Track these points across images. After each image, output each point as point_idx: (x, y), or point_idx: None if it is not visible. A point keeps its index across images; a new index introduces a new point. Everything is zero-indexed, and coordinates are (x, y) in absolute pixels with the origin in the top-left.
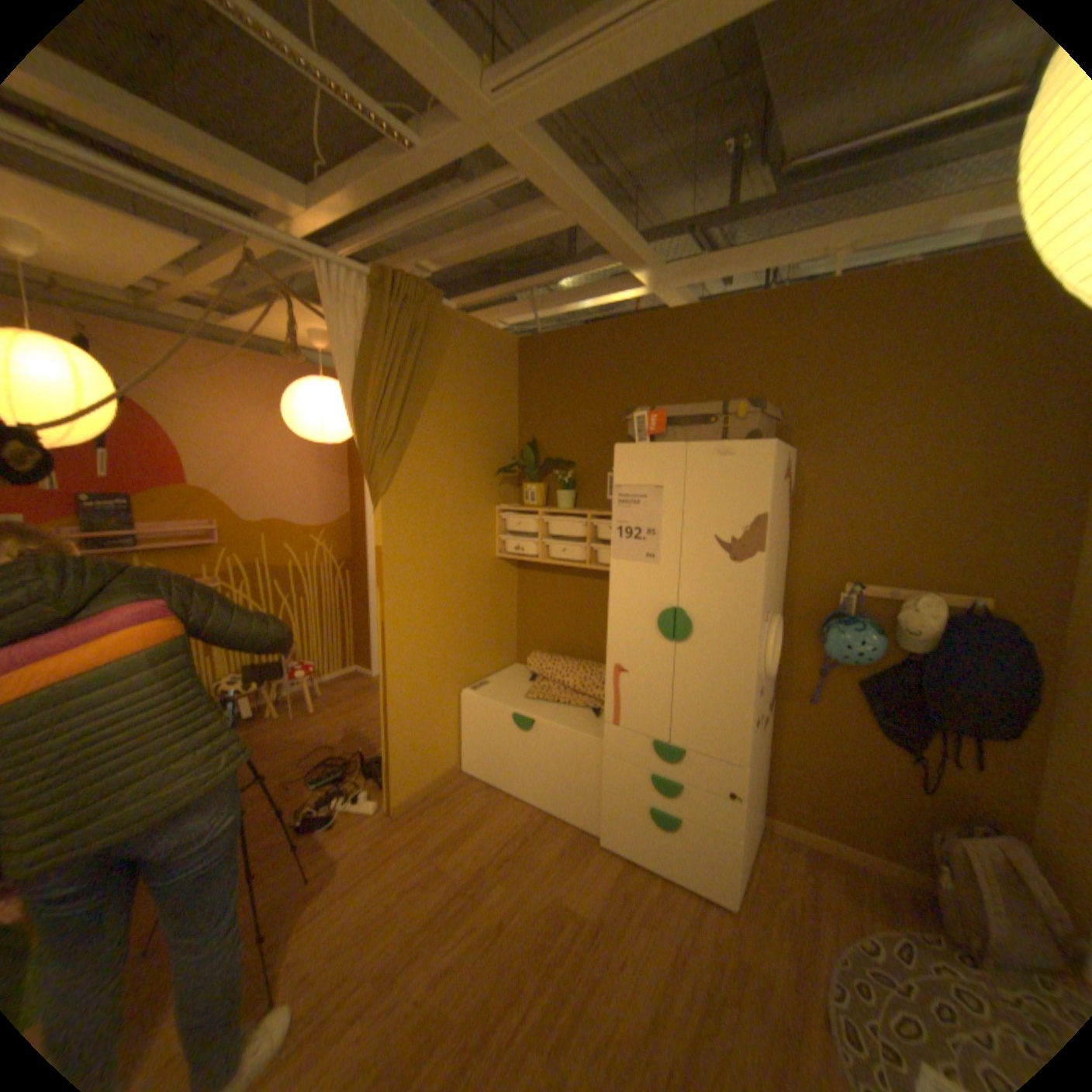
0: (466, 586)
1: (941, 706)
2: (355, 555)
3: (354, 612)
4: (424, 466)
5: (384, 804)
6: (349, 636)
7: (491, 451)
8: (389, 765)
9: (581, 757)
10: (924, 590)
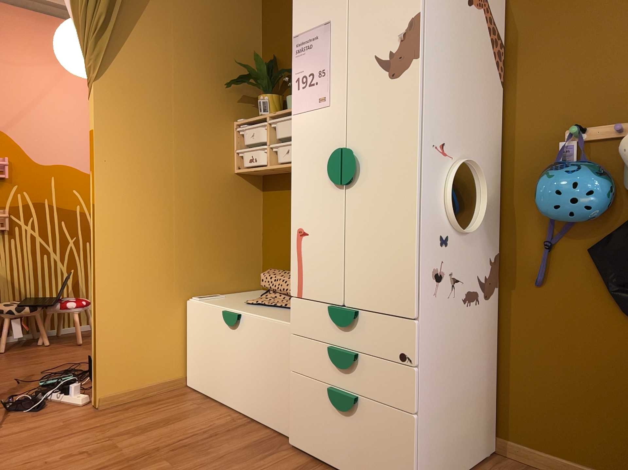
0: (196, 192)
1: None
2: None
3: None
4: (147, 63)
5: (92, 394)
6: None
7: (229, 66)
8: (97, 351)
9: (277, 346)
10: None
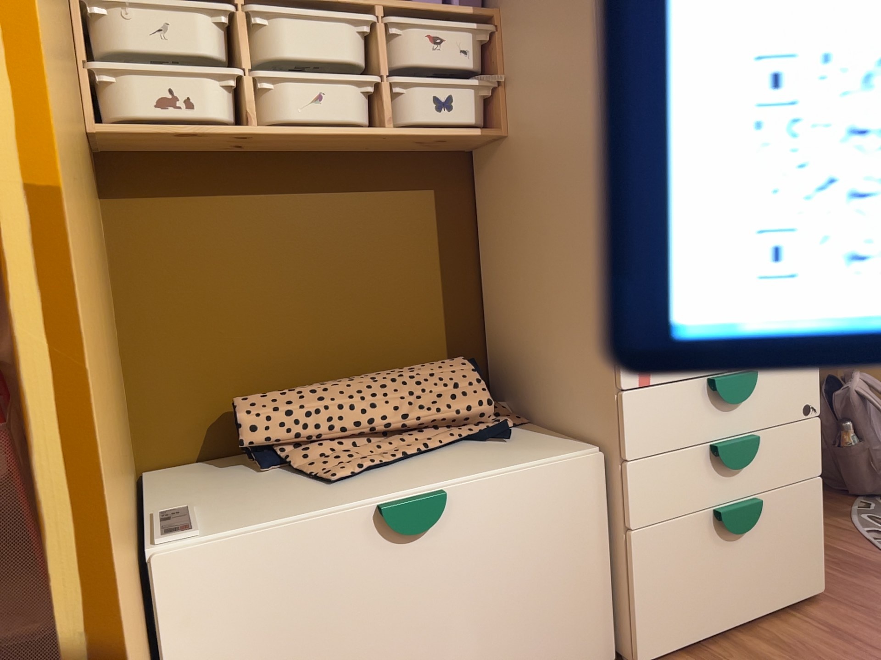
0: None
1: None
2: None
3: None
4: None
5: None
6: None
7: None
8: None
9: (563, 509)
10: None
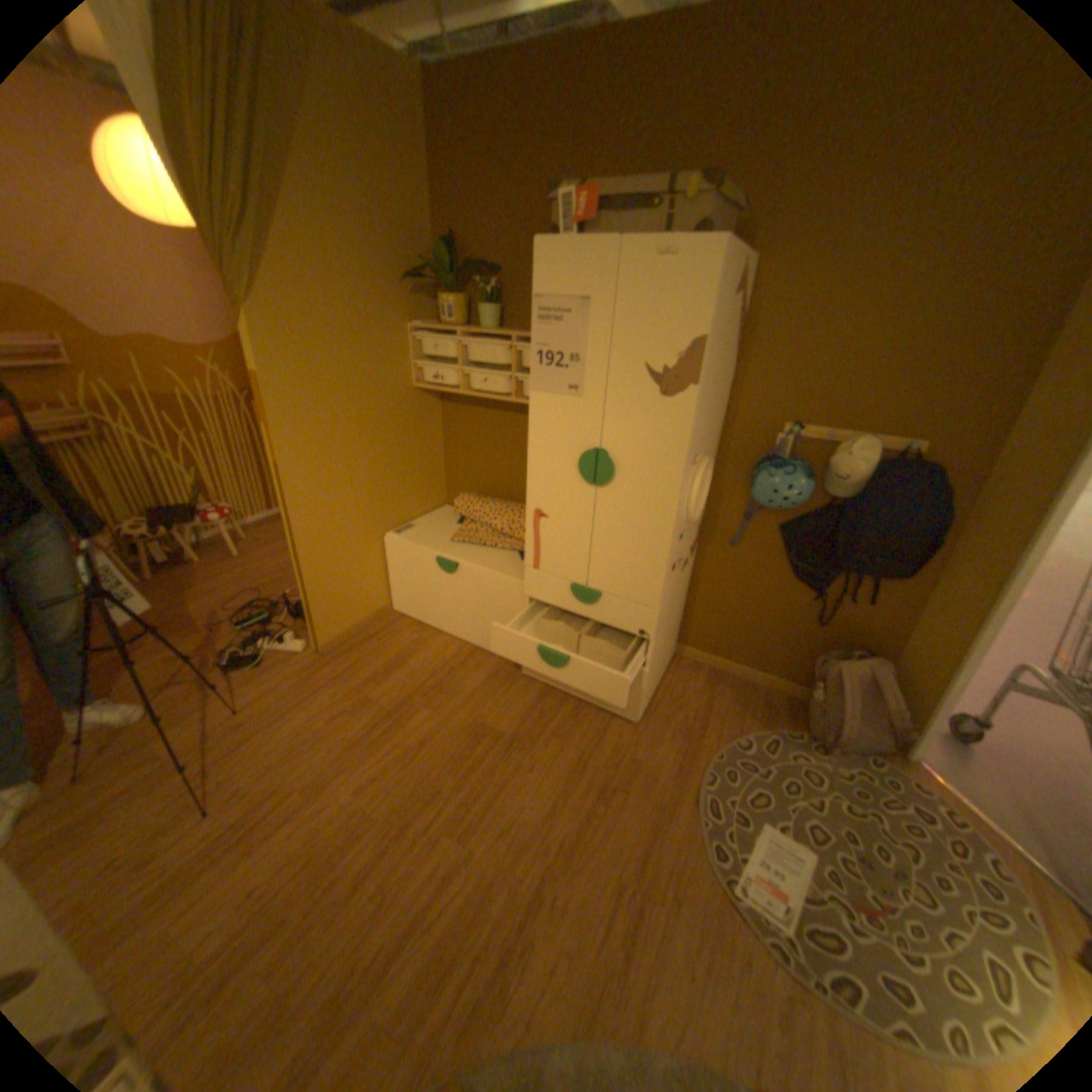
0: (378, 421)
1: (850, 548)
2: None
3: None
4: (299, 262)
5: (312, 642)
6: None
7: (394, 247)
8: (311, 608)
9: (504, 597)
10: (862, 431)
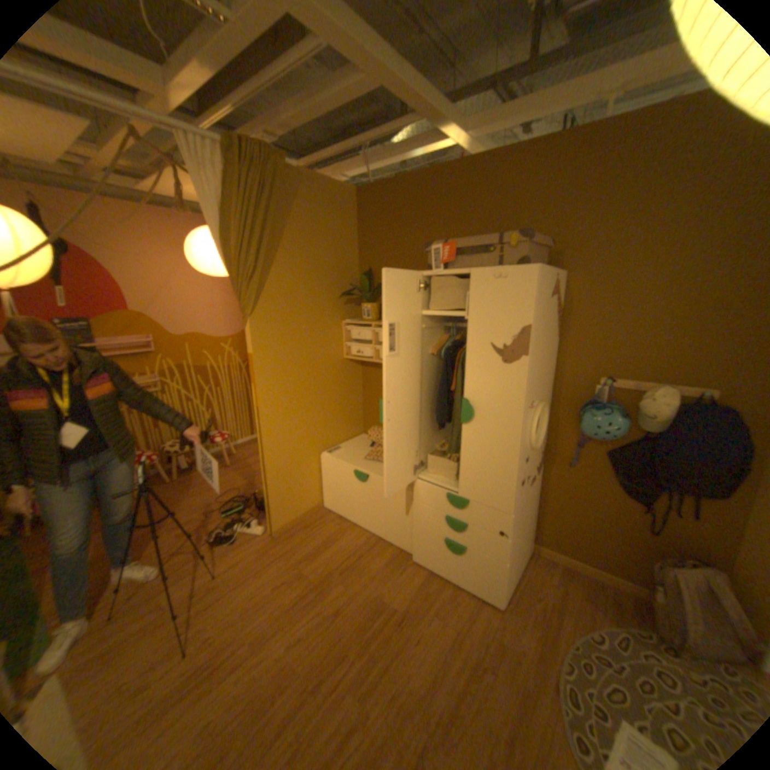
0: (322, 380)
1: (669, 472)
2: None
3: None
4: (283, 292)
5: (269, 528)
6: None
7: (337, 279)
8: (270, 503)
9: (400, 501)
10: (664, 383)
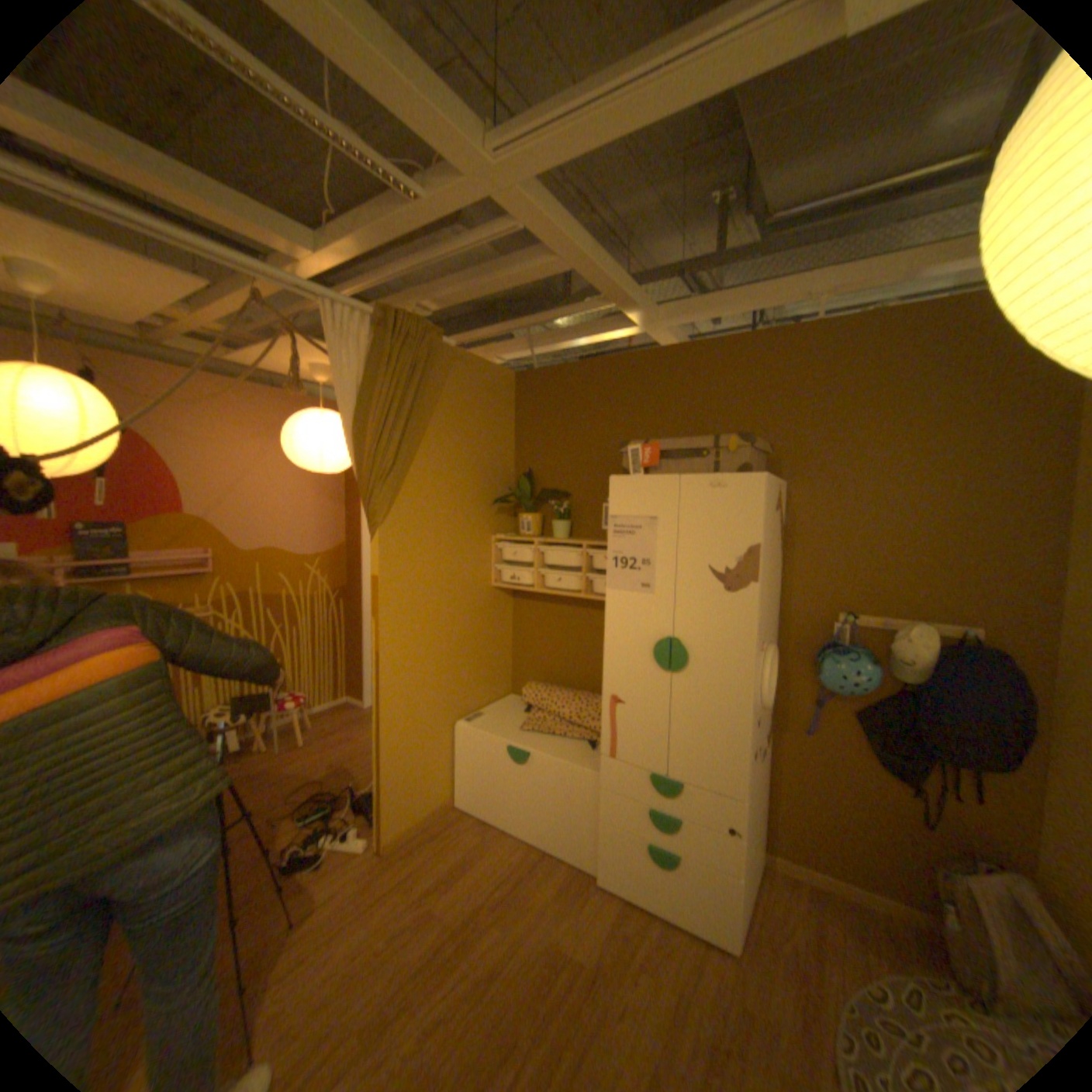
0: (461, 615)
1: (938, 737)
2: (350, 584)
3: (347, 642)
4: (422, 496)
5: (374, 842)
6: (341, 666)
7: (487, 482)
8: (381, 801)
9: (577, 791)
10: (916, 620)
